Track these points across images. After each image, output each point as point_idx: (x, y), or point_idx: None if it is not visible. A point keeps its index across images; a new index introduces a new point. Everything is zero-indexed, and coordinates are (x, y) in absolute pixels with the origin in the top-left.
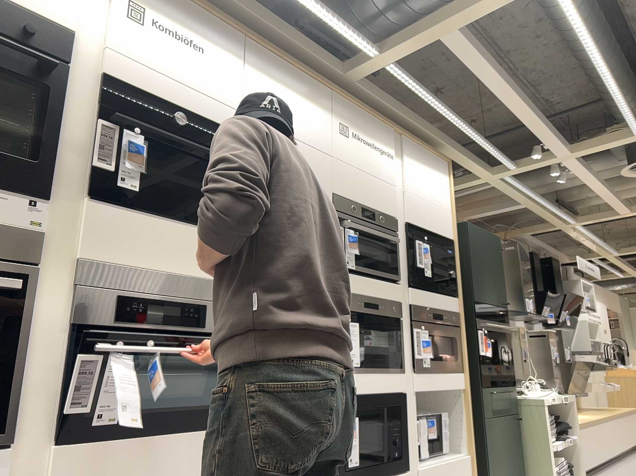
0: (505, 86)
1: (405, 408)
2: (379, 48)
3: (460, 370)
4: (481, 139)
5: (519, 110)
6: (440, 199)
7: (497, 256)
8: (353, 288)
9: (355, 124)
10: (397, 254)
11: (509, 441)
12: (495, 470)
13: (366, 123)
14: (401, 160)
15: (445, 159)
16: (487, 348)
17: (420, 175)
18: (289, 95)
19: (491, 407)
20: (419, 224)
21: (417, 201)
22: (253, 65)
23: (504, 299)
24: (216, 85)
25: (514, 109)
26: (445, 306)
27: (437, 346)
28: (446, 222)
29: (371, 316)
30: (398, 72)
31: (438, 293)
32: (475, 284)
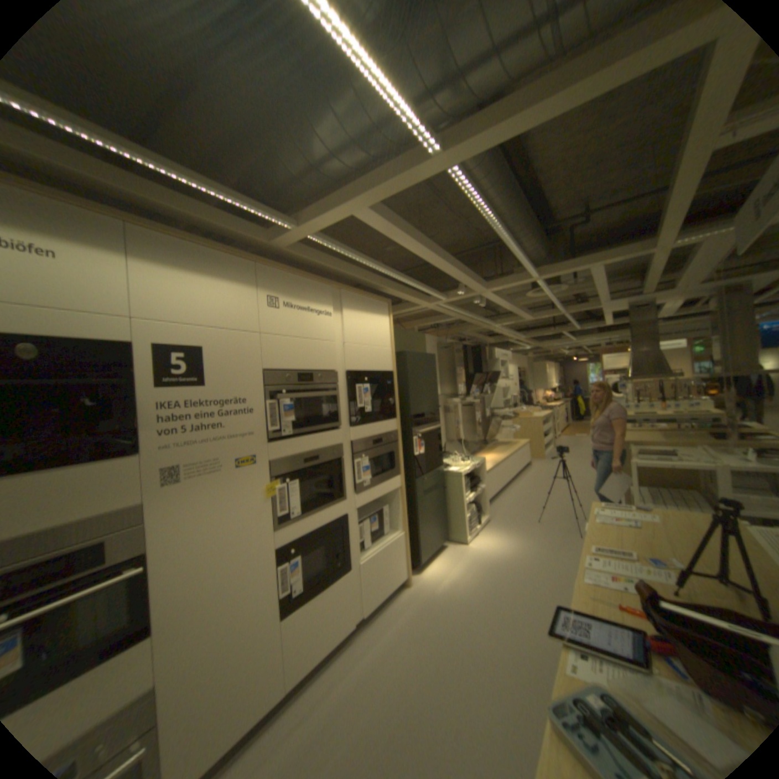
0: (425, 250)
1: (345, 527)
2: (296, 220)
3: (397, 474)
4: (414, 284)
5: (442, 266)
6: (381, 340)
7: (432, 371)
8: (291, 451)
9: (286, 293)
10: (337, 404)
11: (436, 507)
12: (423, 533)
13: (300, 288)
14: (340, 314)
15: (386, 302)
16: (420, 448)
17: (360, 324)
18: (197, 281)
19: (422, 490)
20: (359, 369)
21: (357, 349)
22: (140, 257)
23: (436, 403)
24: (83, 295)
25: (437, 264)
26: (384, 430)
27: (377, 464)
28: (386, 358)
29: (312, 466)
30: (322, 240)
31: (378, 421)
32: (411, 402)
